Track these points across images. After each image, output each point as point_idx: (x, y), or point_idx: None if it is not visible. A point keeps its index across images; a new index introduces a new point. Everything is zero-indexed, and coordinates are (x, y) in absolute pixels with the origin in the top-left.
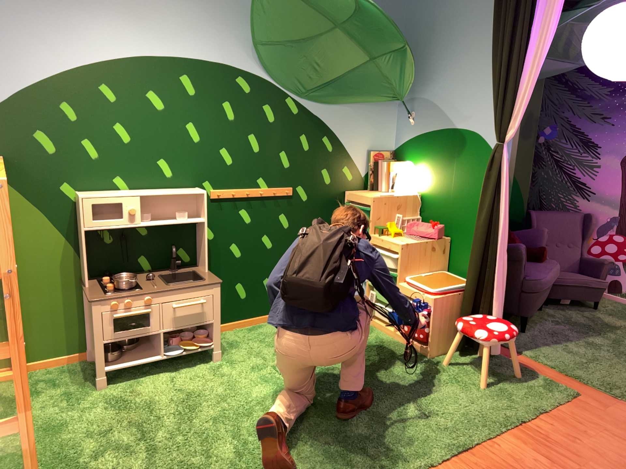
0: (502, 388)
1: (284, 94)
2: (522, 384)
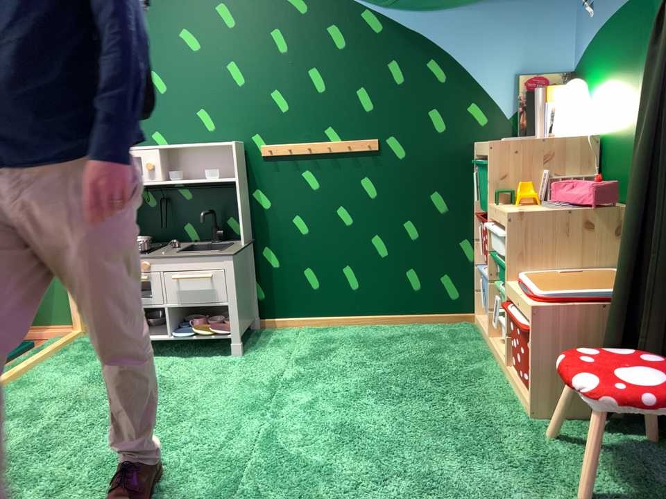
0: None
1: (357, 3)
2: None
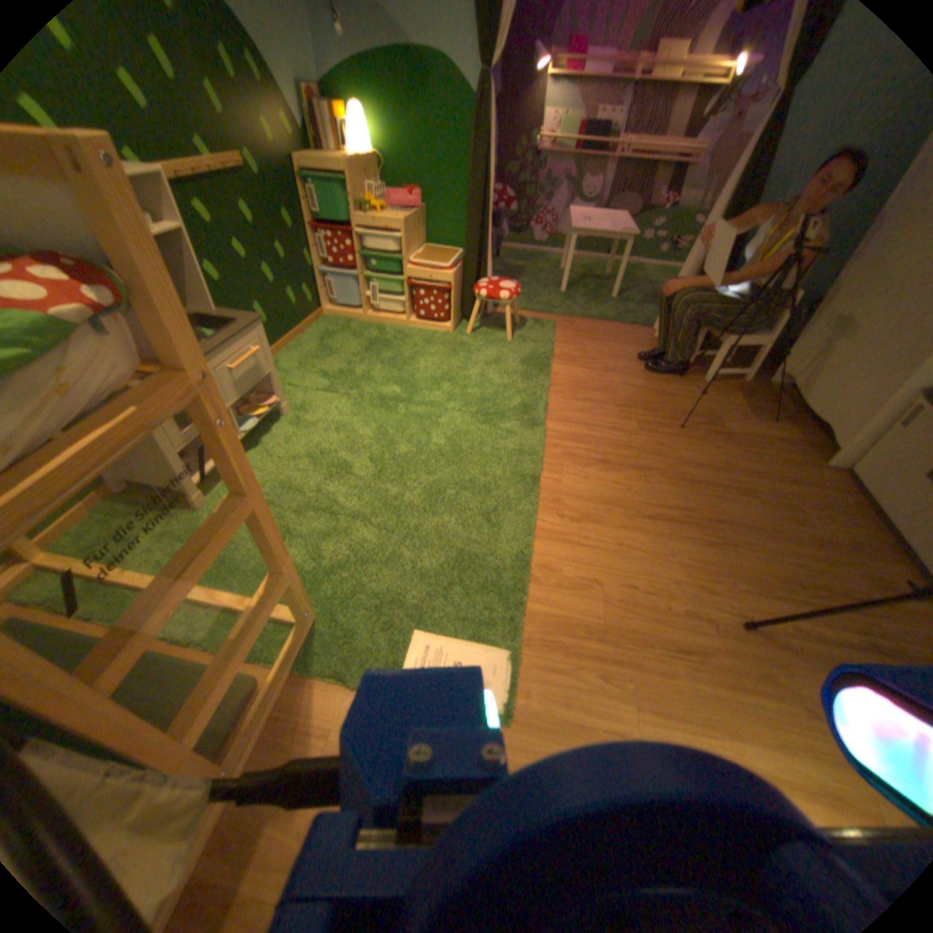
0: (519, 337)
1: None
2: (526, 329)
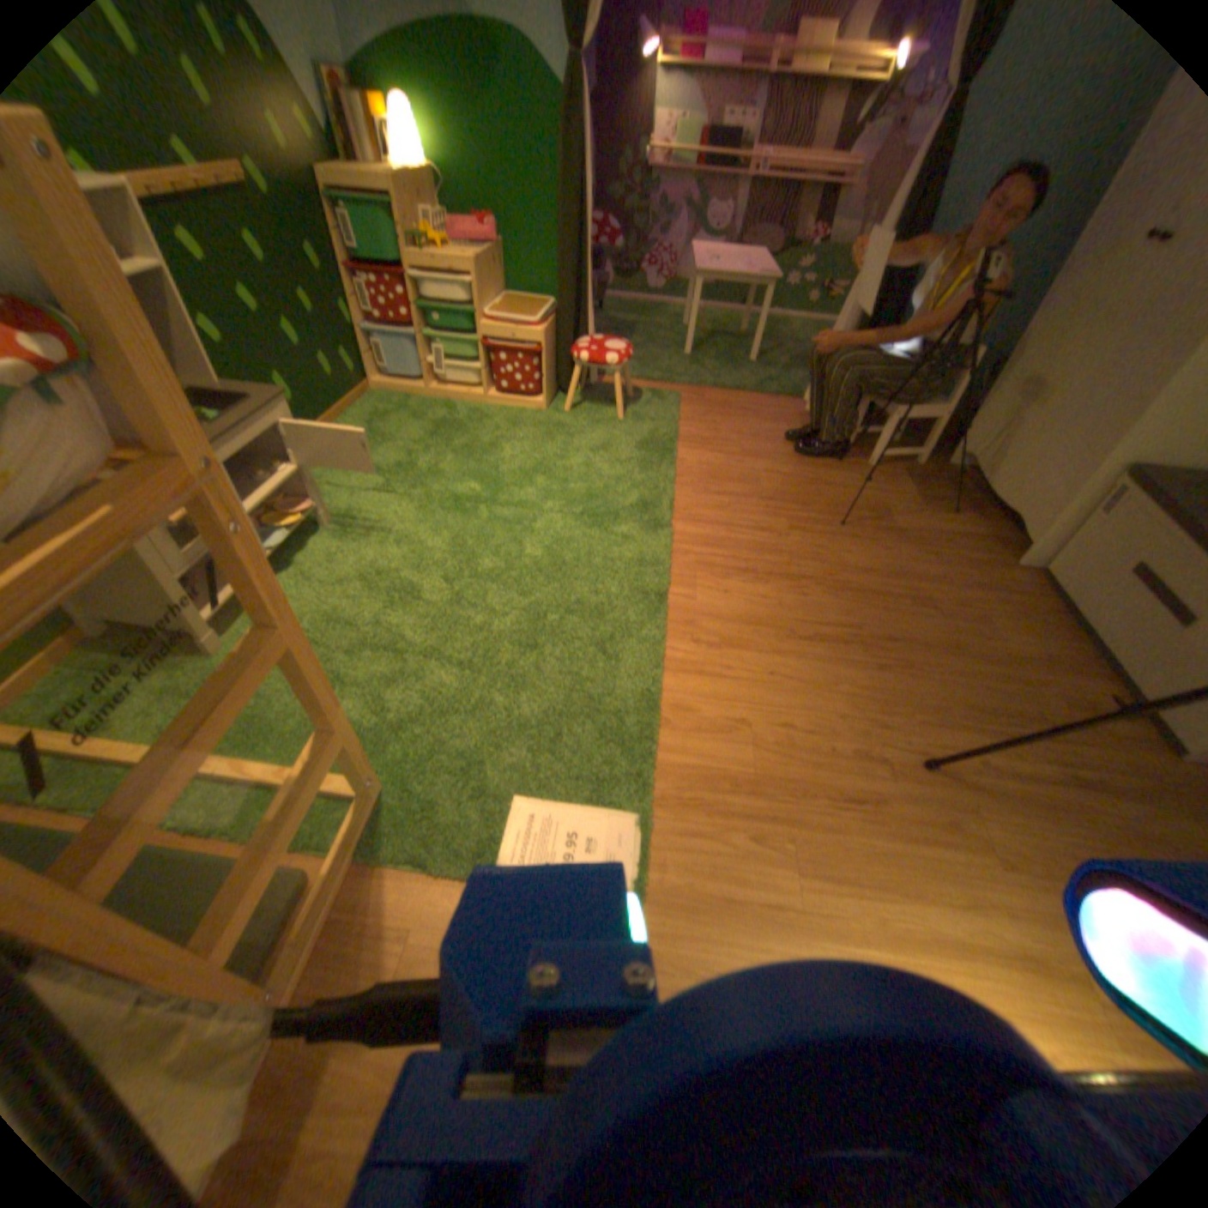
0: (633, 415)
1: None
2: (641, 403)
